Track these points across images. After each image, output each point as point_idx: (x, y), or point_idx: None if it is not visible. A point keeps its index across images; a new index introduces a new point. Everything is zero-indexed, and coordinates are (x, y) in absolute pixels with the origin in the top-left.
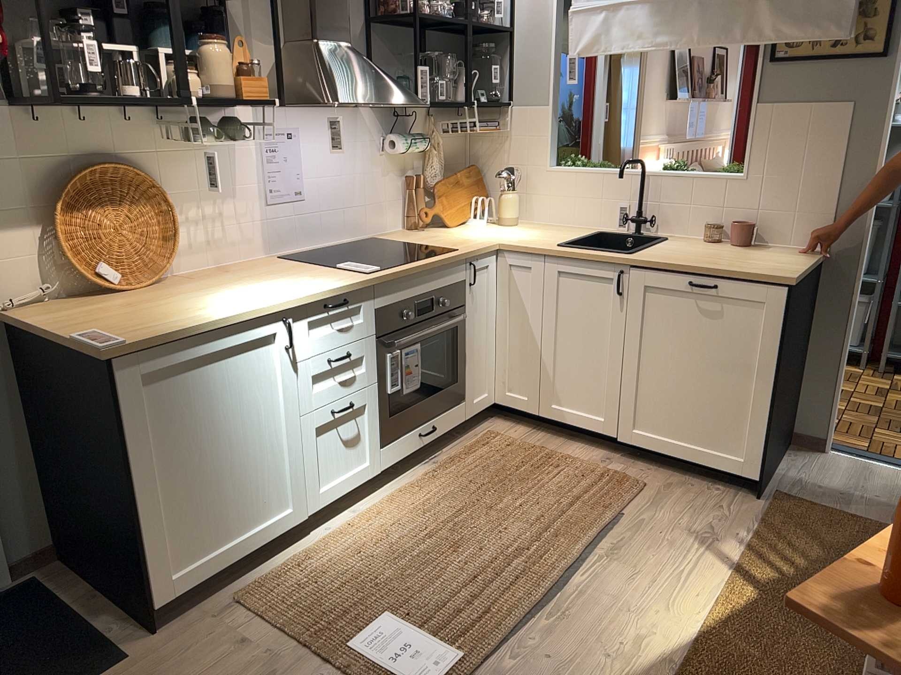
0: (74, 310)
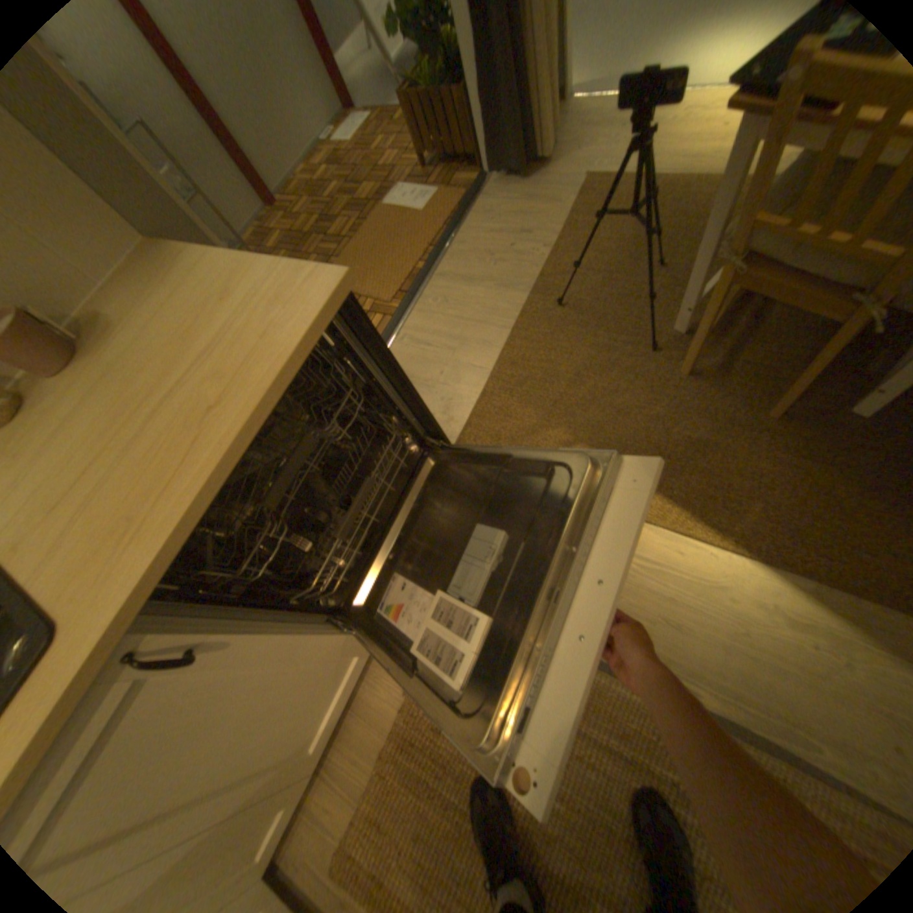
0: None
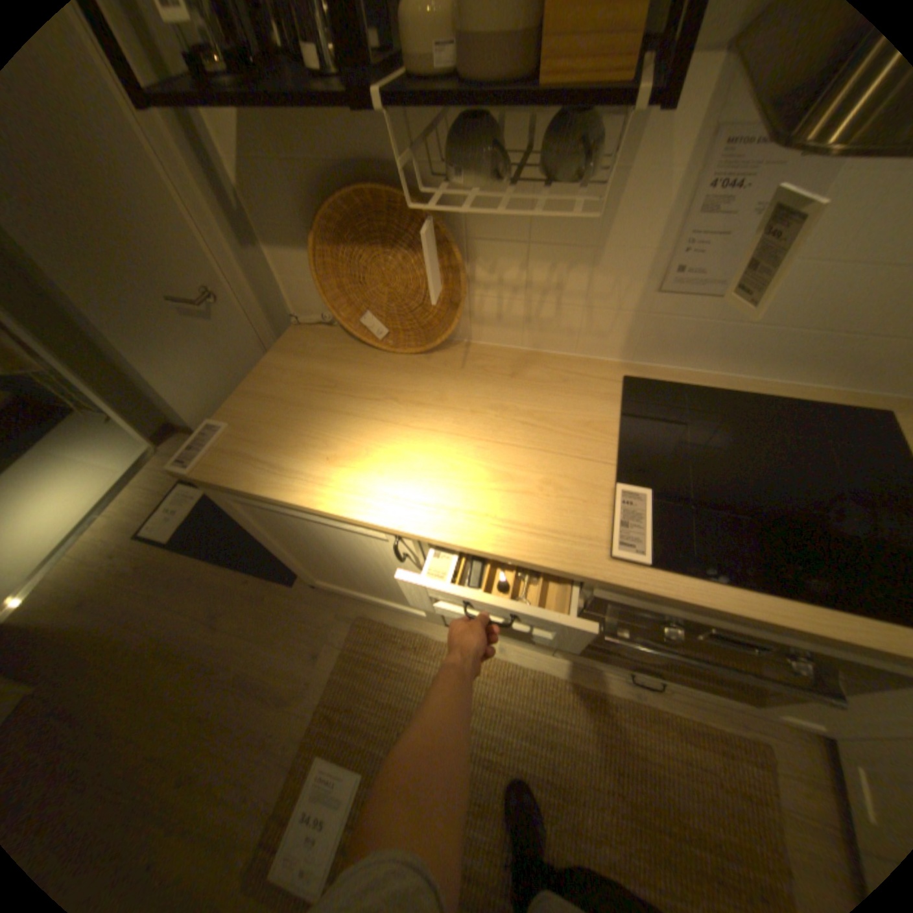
0: (310, 357)
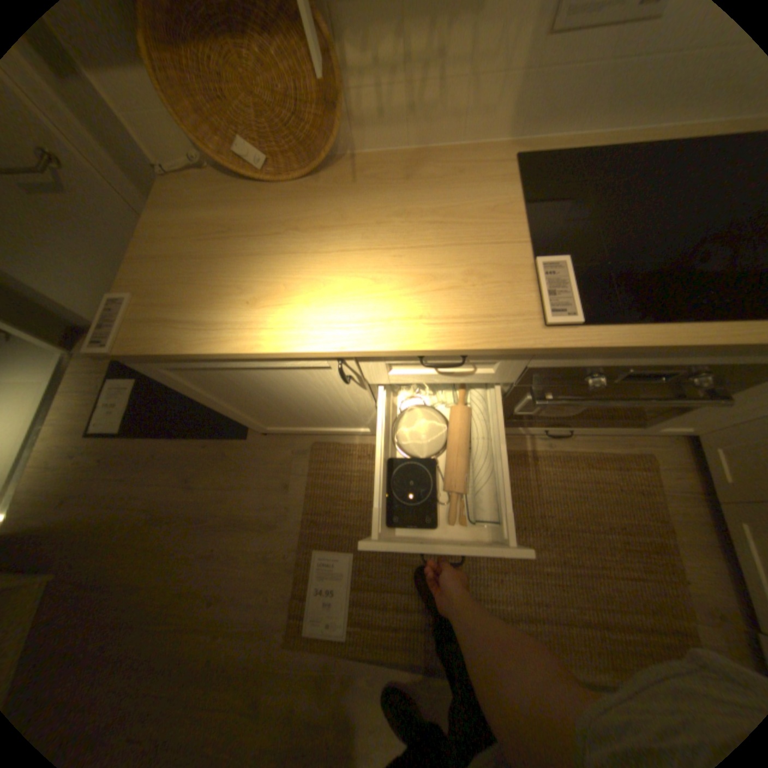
0: (191, 205)
